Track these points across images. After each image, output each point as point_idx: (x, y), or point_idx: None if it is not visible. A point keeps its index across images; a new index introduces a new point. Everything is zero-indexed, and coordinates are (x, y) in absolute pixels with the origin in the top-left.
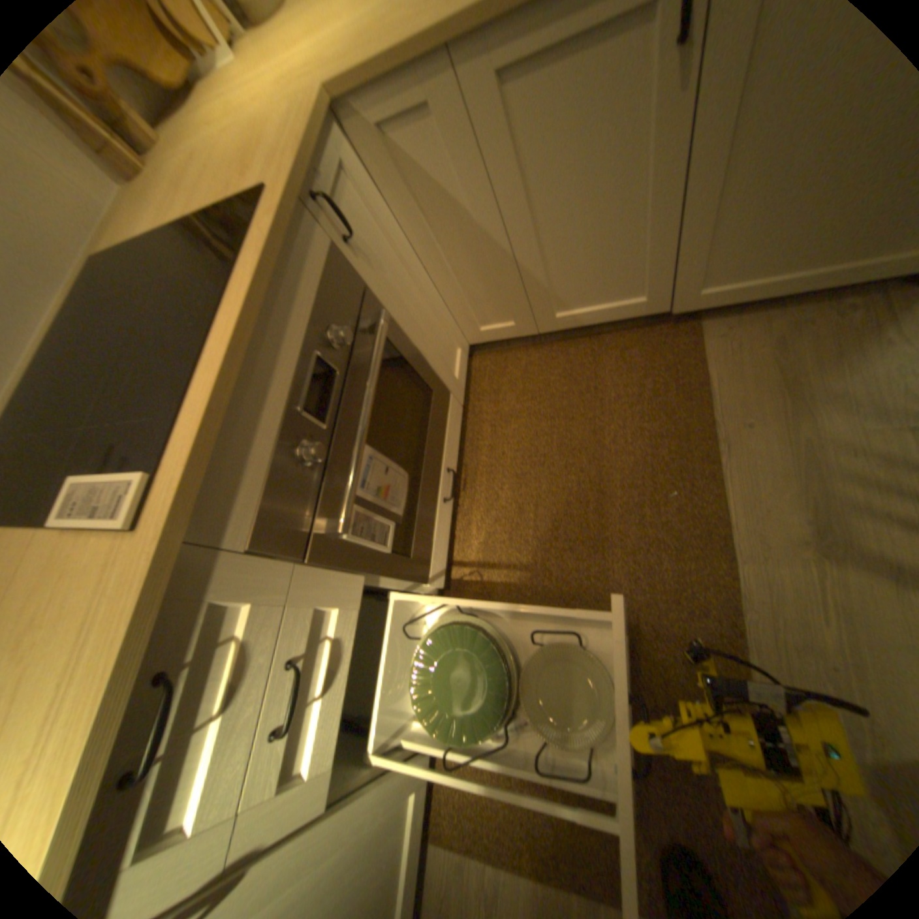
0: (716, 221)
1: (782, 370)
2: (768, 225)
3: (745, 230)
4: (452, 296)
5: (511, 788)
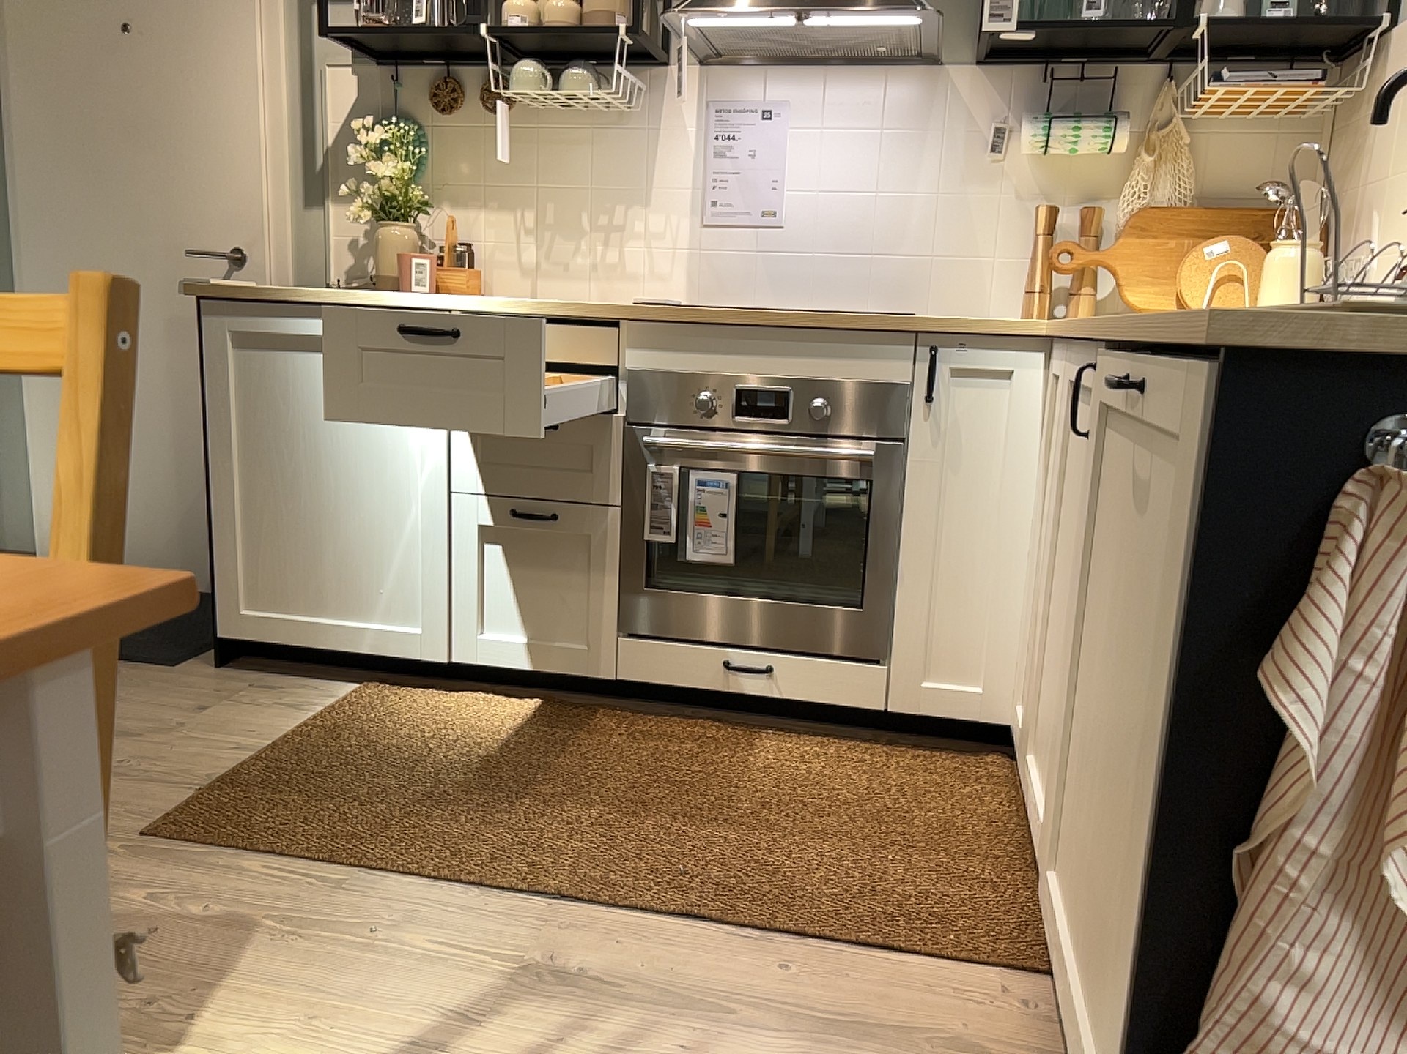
0: (1083, 729)
1: (915, 1052)
2: (1094, 800)
3: (1089, 785)
4: (1029, 622)
5: (384, 727)
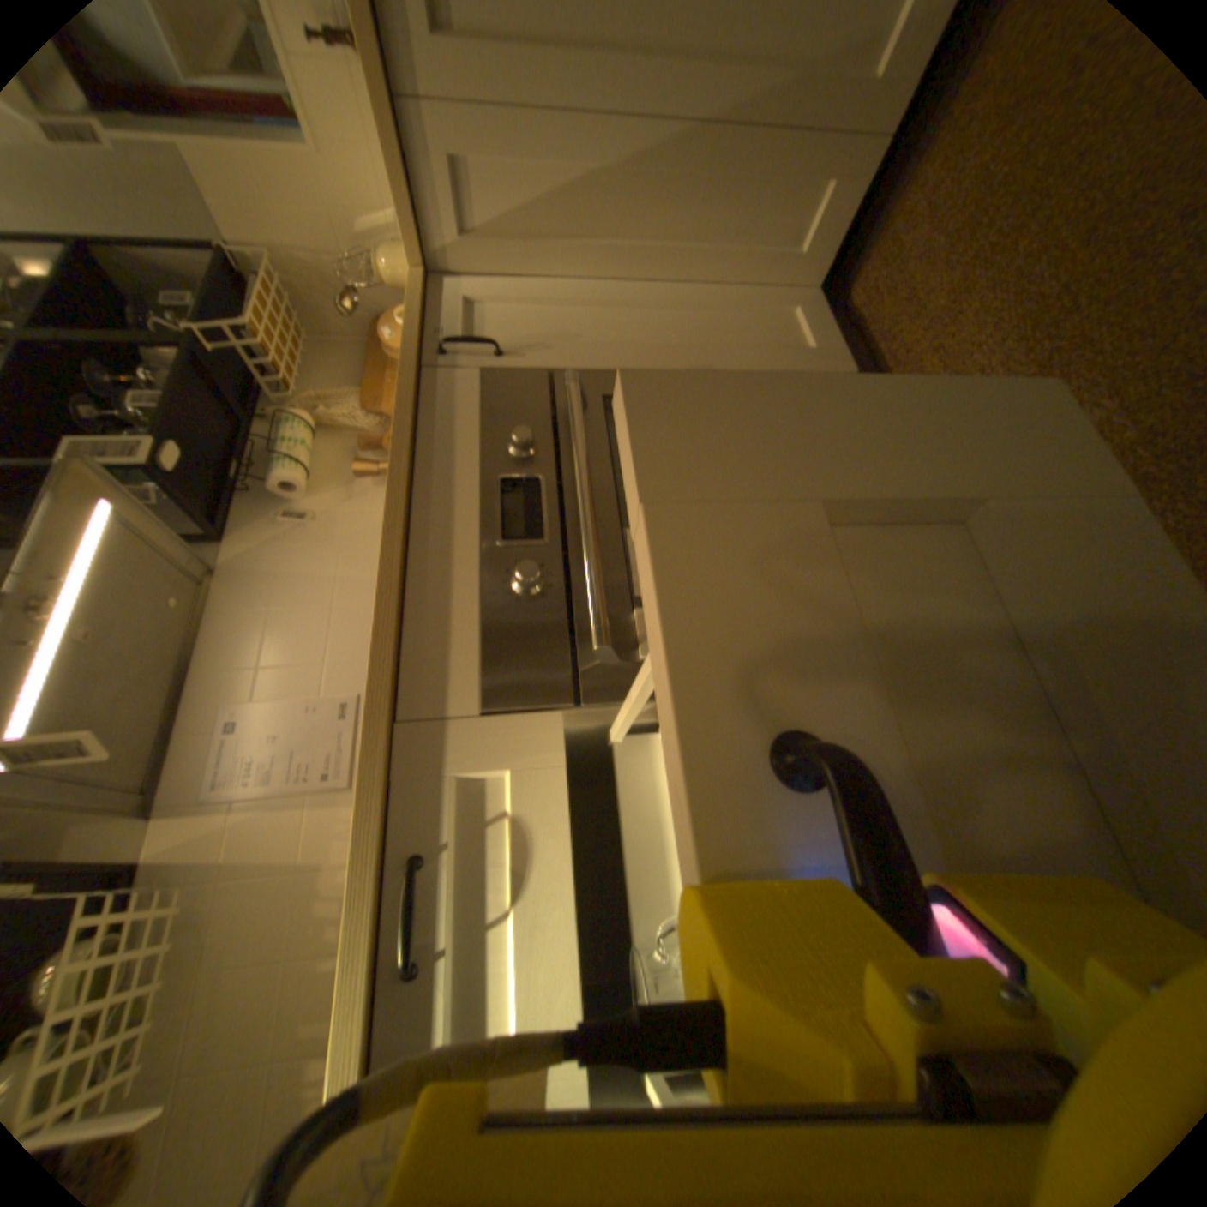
0: None
1: None
2: None
3: None
4: (725, 252)
5: None
